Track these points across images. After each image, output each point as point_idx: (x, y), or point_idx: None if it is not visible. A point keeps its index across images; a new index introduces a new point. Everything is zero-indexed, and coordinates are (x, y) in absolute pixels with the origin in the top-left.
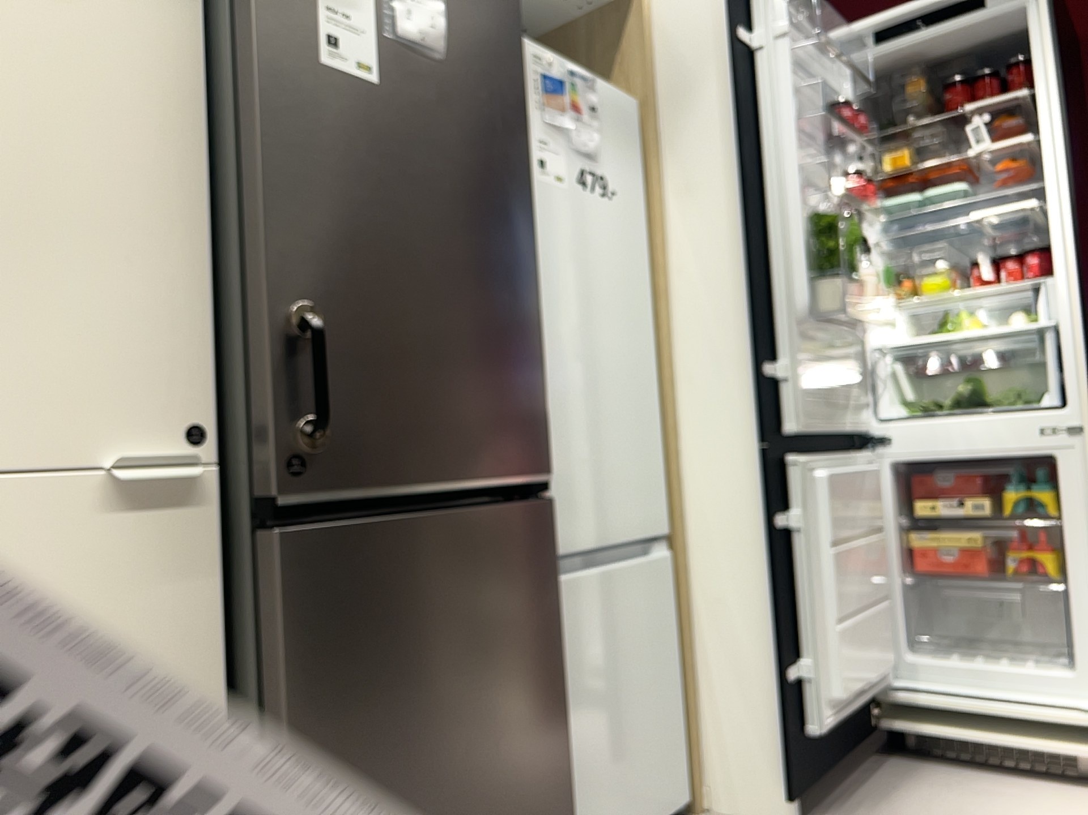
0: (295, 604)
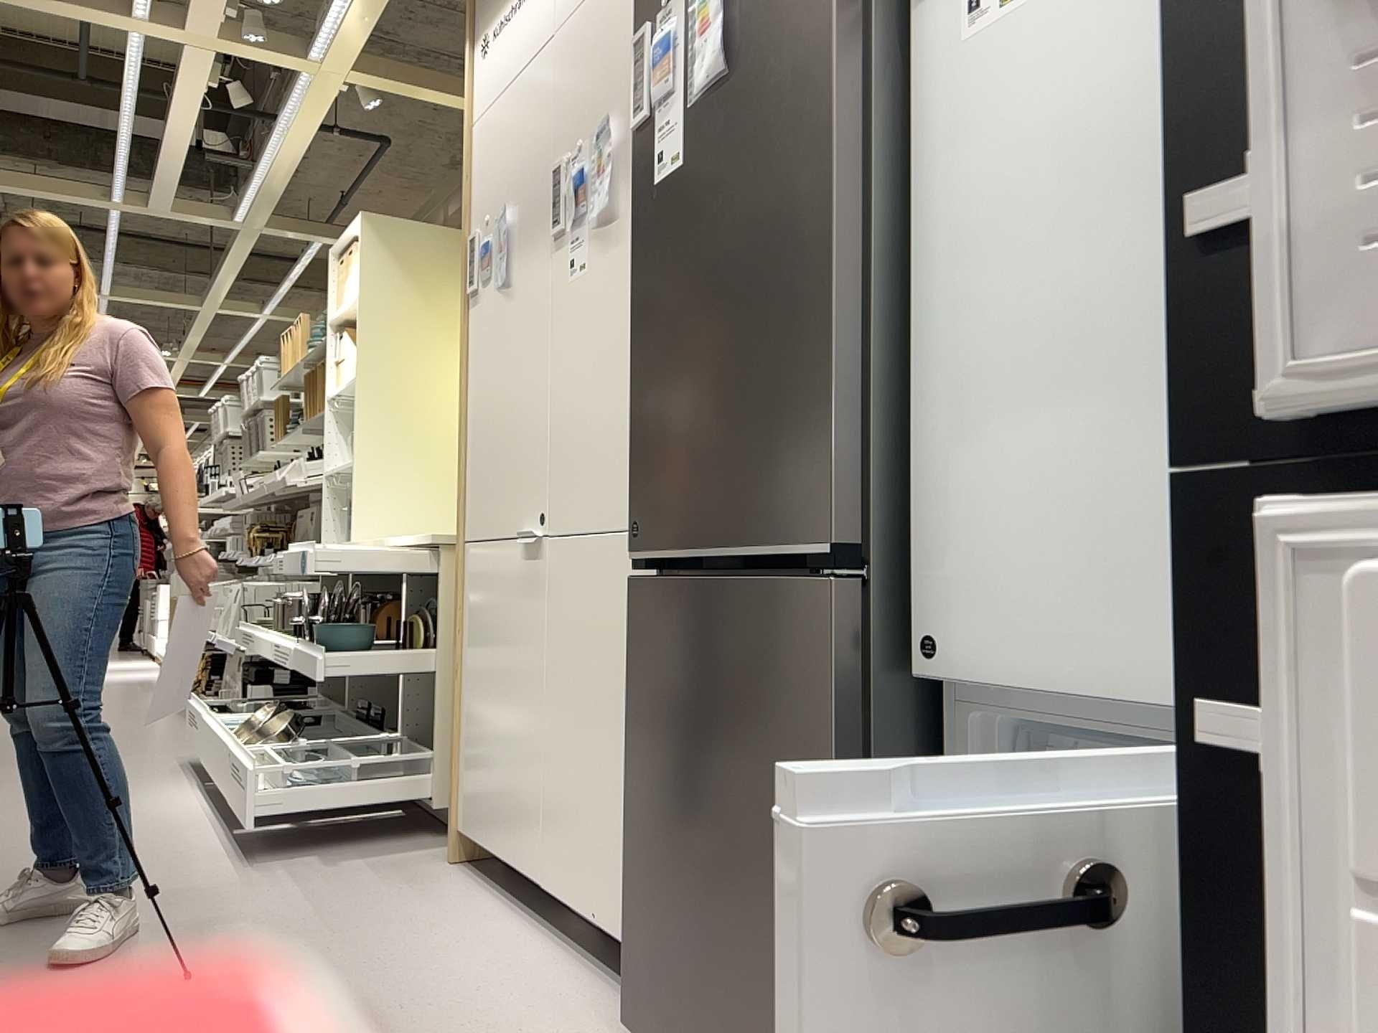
0: (634, 638)
